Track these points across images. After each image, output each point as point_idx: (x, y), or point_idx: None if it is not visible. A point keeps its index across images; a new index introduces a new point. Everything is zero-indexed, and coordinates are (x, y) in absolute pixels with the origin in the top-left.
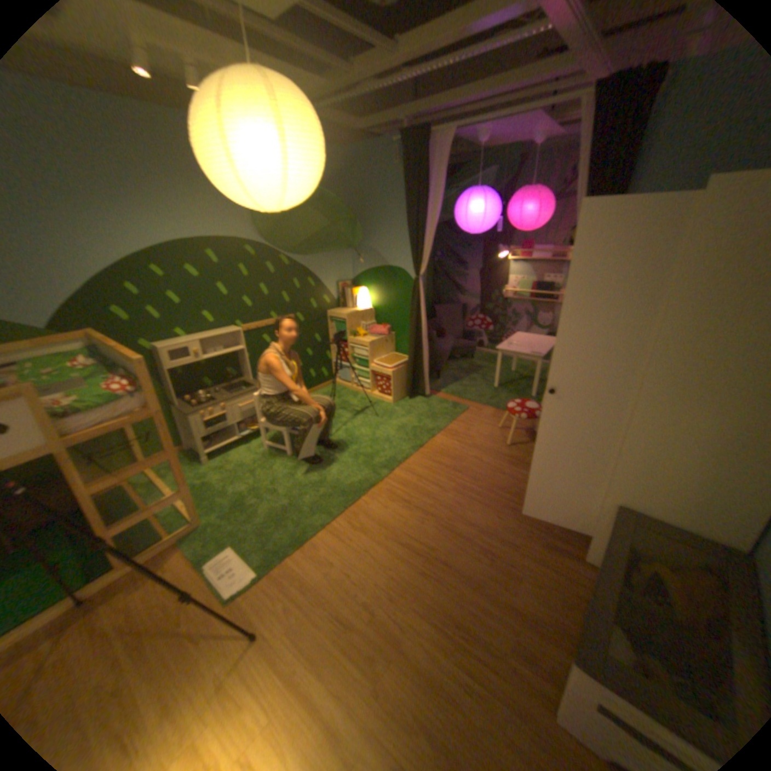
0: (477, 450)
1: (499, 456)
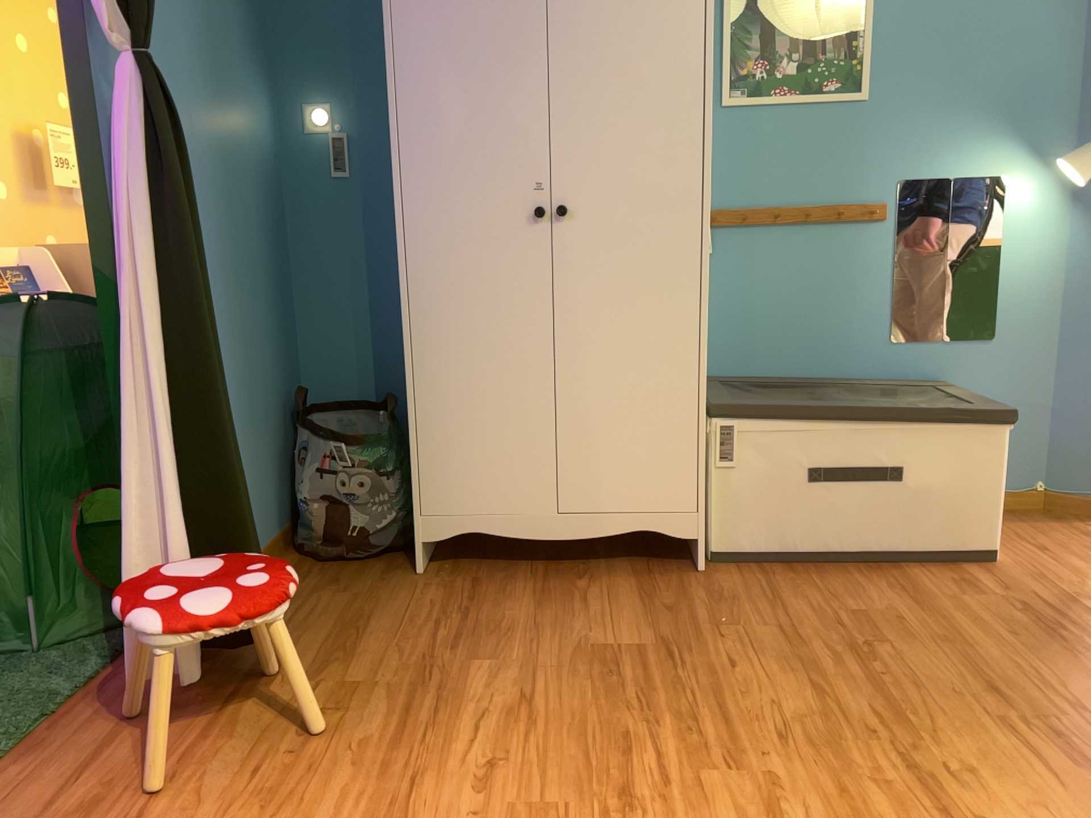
0: (387, 801)
1: (395, 737)
